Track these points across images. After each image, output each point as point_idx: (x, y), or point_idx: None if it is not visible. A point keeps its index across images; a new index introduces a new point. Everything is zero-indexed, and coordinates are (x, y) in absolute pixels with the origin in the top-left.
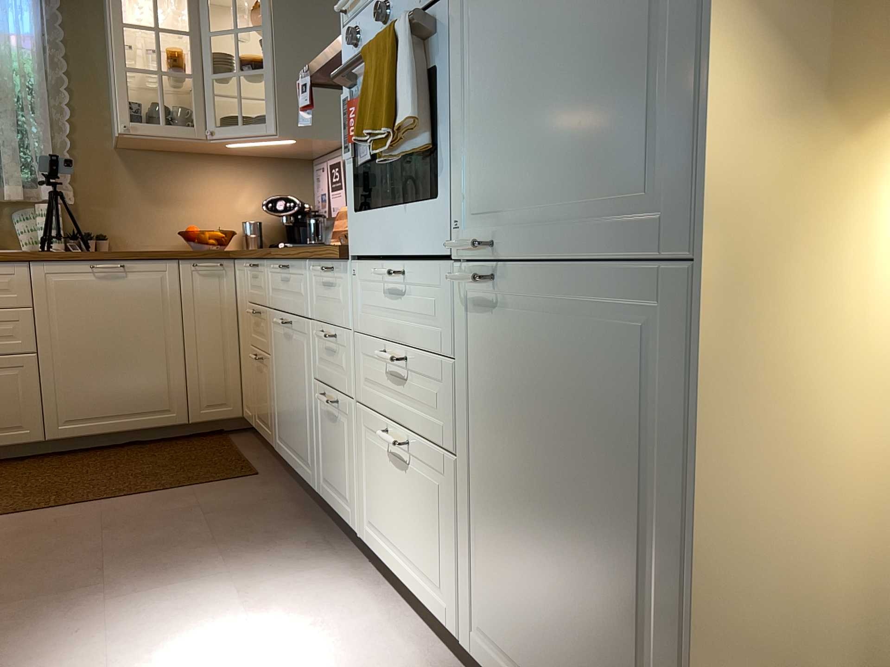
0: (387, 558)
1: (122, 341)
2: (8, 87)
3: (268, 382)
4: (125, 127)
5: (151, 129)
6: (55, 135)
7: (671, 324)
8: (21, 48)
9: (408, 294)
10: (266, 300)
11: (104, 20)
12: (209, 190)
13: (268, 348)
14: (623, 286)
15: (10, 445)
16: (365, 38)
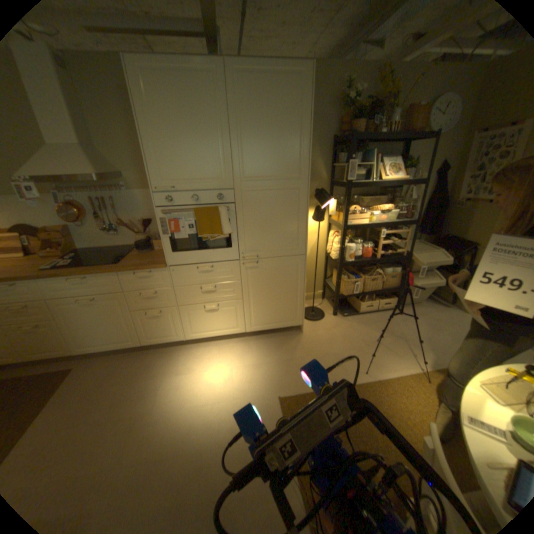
0: (204, 335)
1: None
2: None
3: (50, 333)
4: None
5: None
6: None
7: (297, 262)
8: None
9: (212, 271)
10: (39, 298)
11: None
12: None
13: (49, 318)
14: (289, 259)
15: None
16: (174, 202)
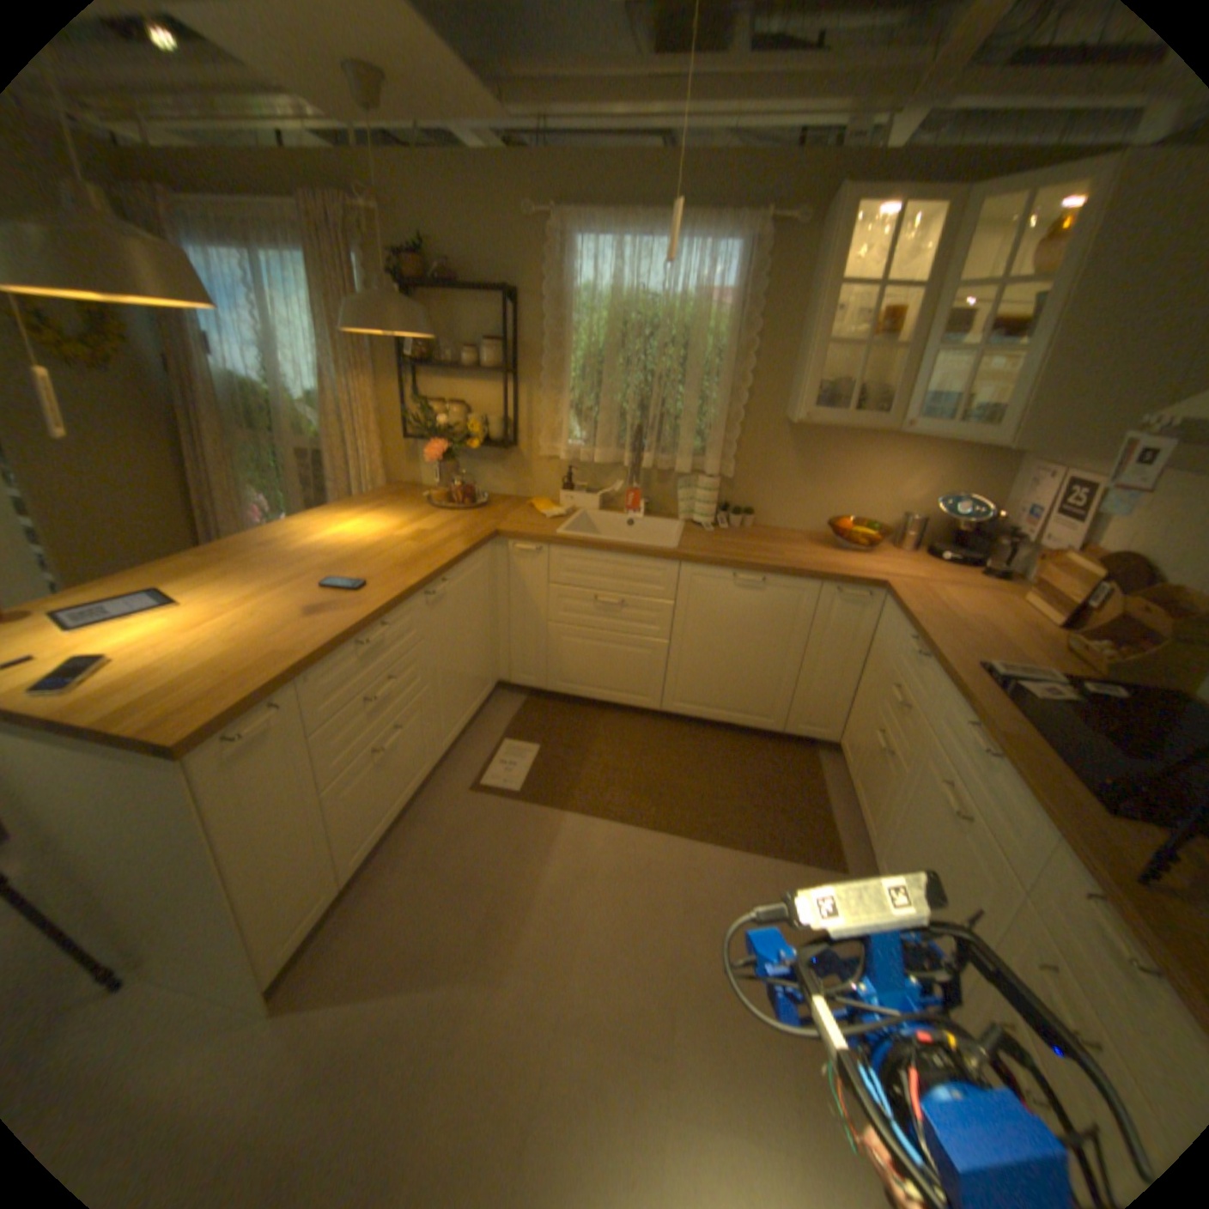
0: None
1: (744, 648)
2: (700, 355)
3: (893, 790)
4: (808, 416)
5: (836, 417)
6: (732, 403)
7: None
8: (721, 309)
9: None
10: (930, 715)
11: (816, 260)
12: (876, 471)
13: (911, 765)
14: None
15: (634, 706)
16: None
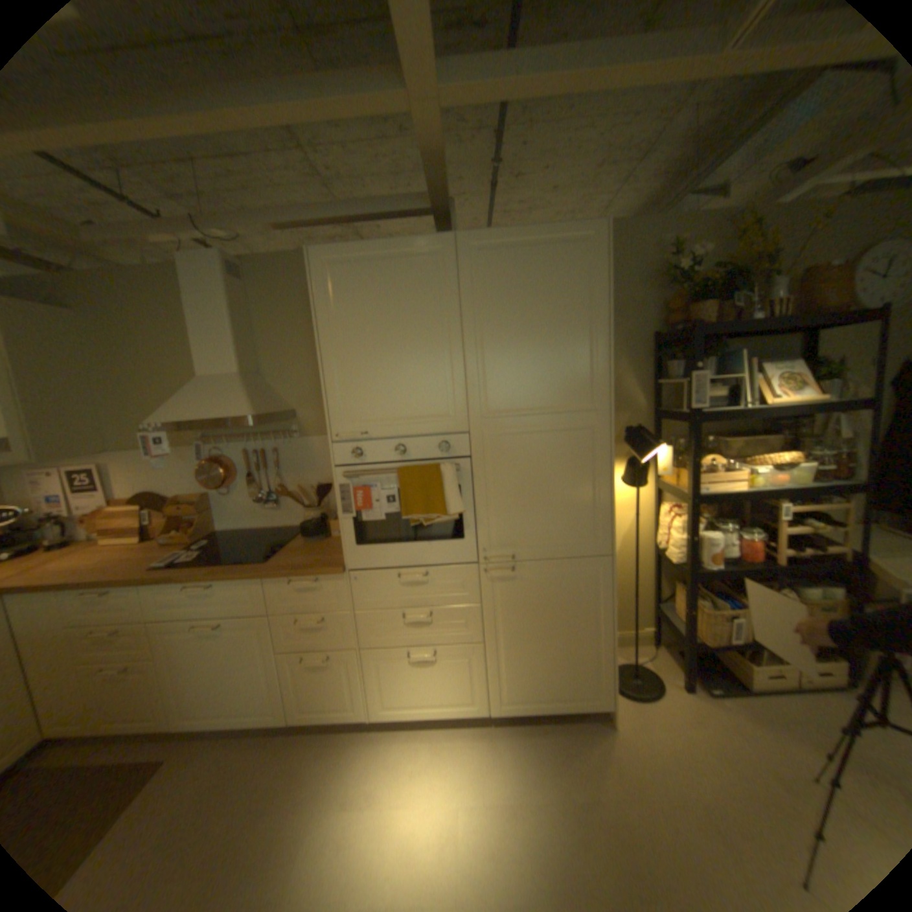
0: (406, 716)
1: None
2: None
3: (146, 684)
4: None
5: None
6: None
7: (597, 571)
8: None
9: (427, 582)
10: (140, 619)
11: None
12: None
13: (149, 657)
14: (578, 564)
15: None
16: (367, 457)
